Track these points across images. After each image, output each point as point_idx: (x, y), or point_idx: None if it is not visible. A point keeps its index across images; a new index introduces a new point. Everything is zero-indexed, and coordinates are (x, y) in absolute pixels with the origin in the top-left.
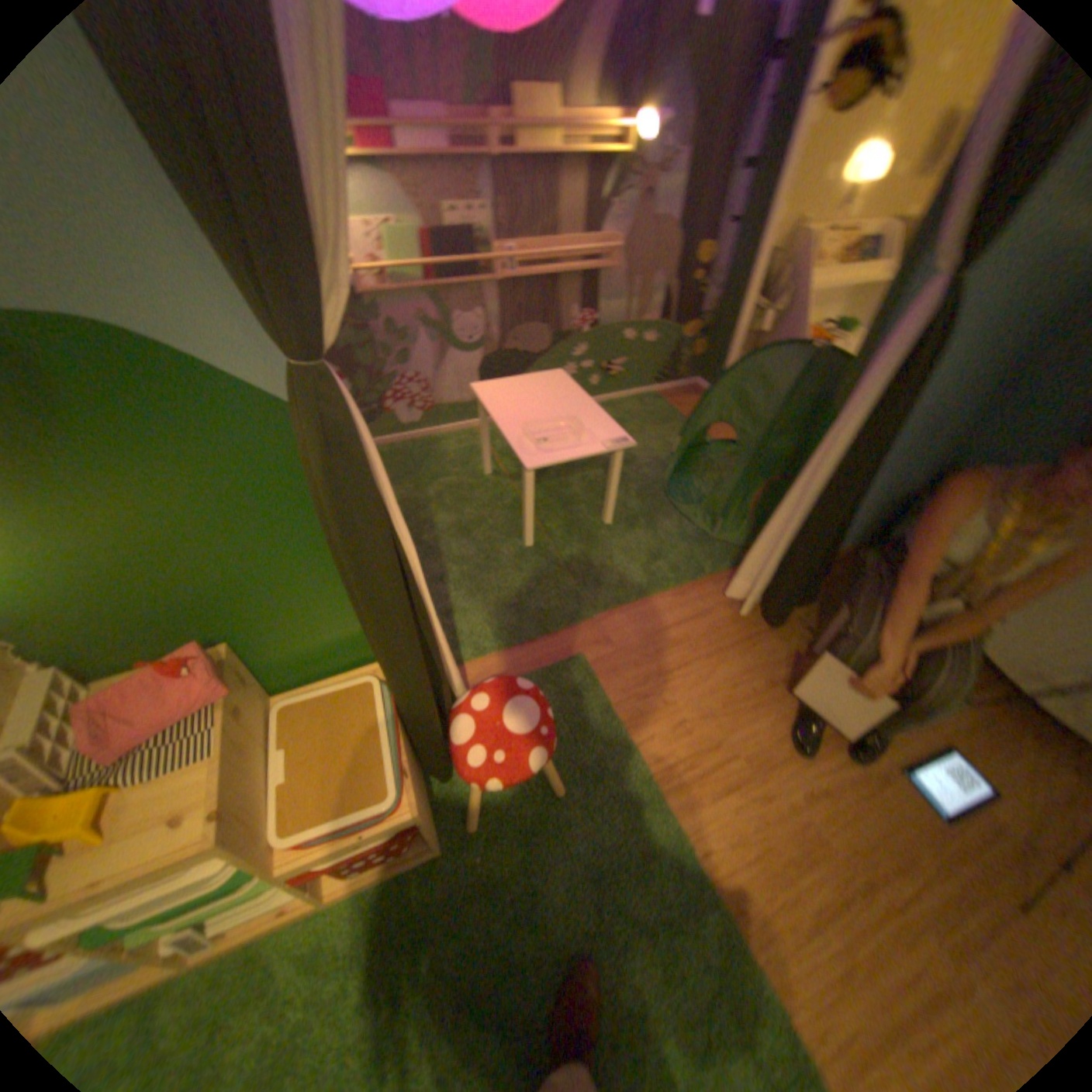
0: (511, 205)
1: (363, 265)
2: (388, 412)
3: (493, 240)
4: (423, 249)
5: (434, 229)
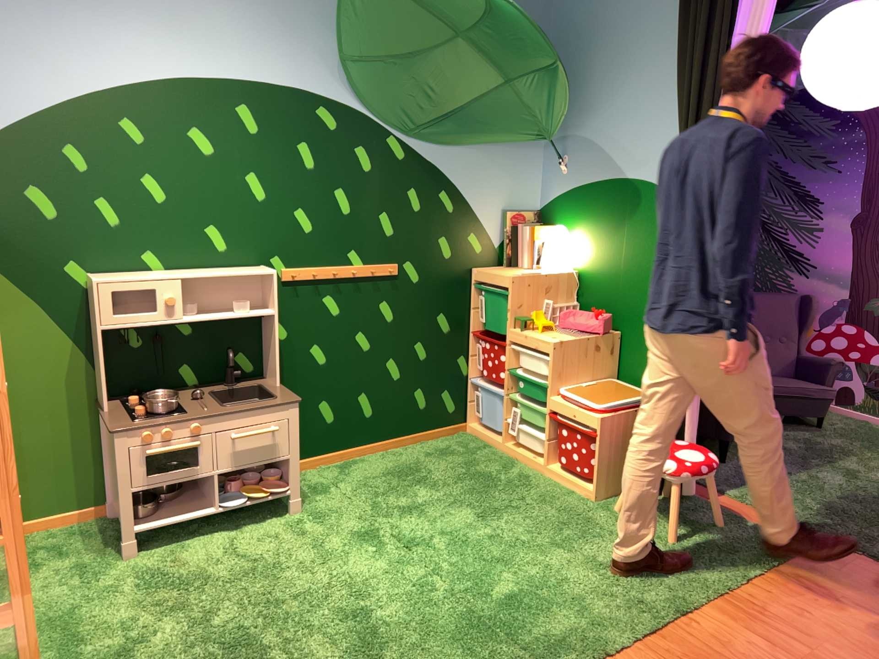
0: None
1: None
2: None
3: None
4: None
5: None
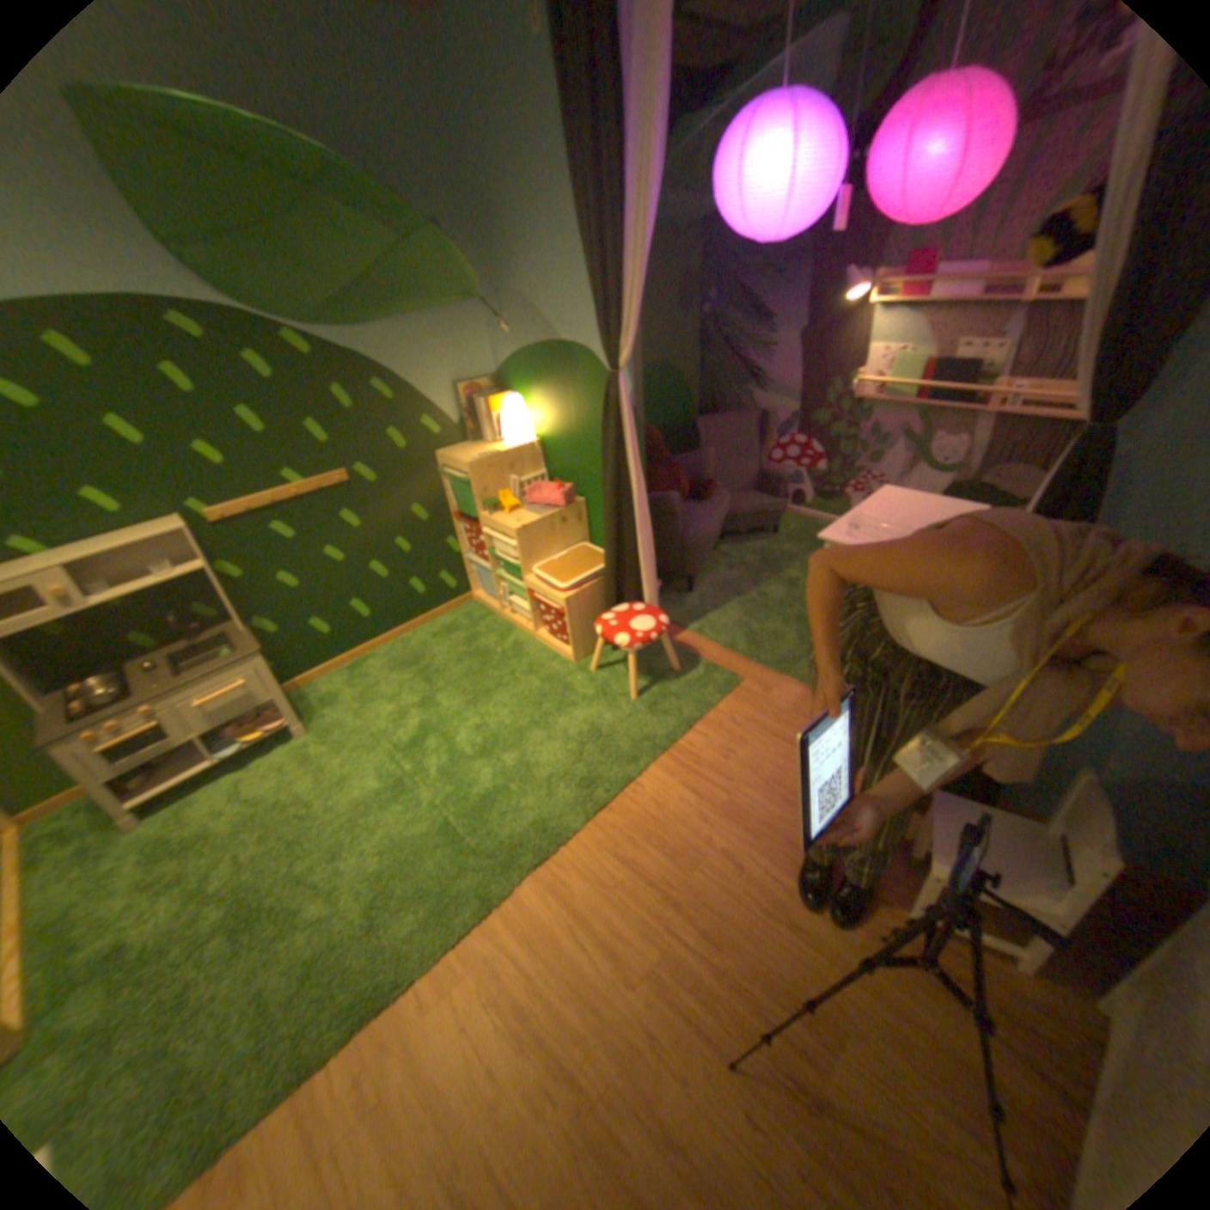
0: (1042, 346)
1: (871, 378)
2: (846, 498)
3: (1008, 376)
4: (926, 374)
5: (947, 359)
